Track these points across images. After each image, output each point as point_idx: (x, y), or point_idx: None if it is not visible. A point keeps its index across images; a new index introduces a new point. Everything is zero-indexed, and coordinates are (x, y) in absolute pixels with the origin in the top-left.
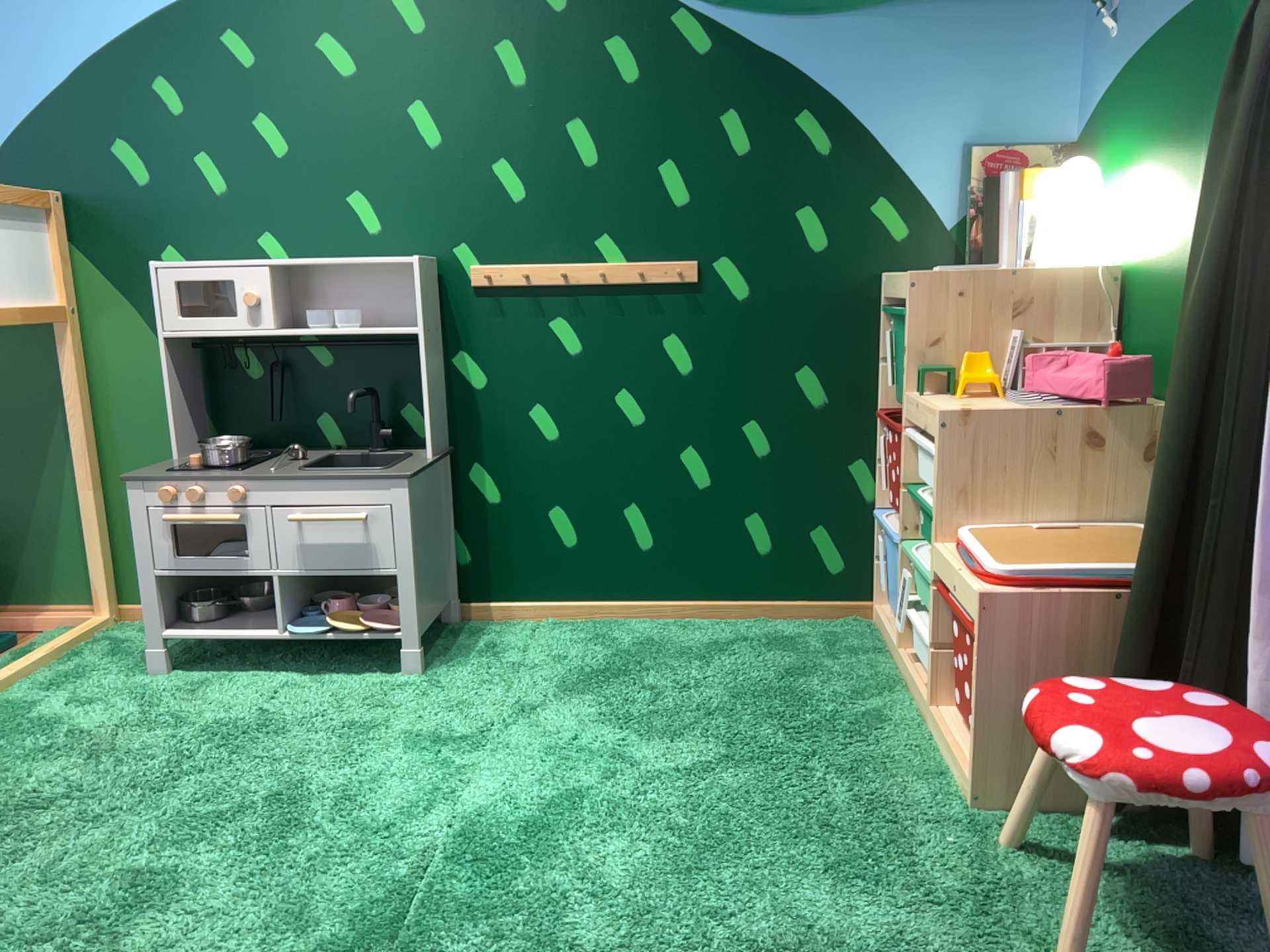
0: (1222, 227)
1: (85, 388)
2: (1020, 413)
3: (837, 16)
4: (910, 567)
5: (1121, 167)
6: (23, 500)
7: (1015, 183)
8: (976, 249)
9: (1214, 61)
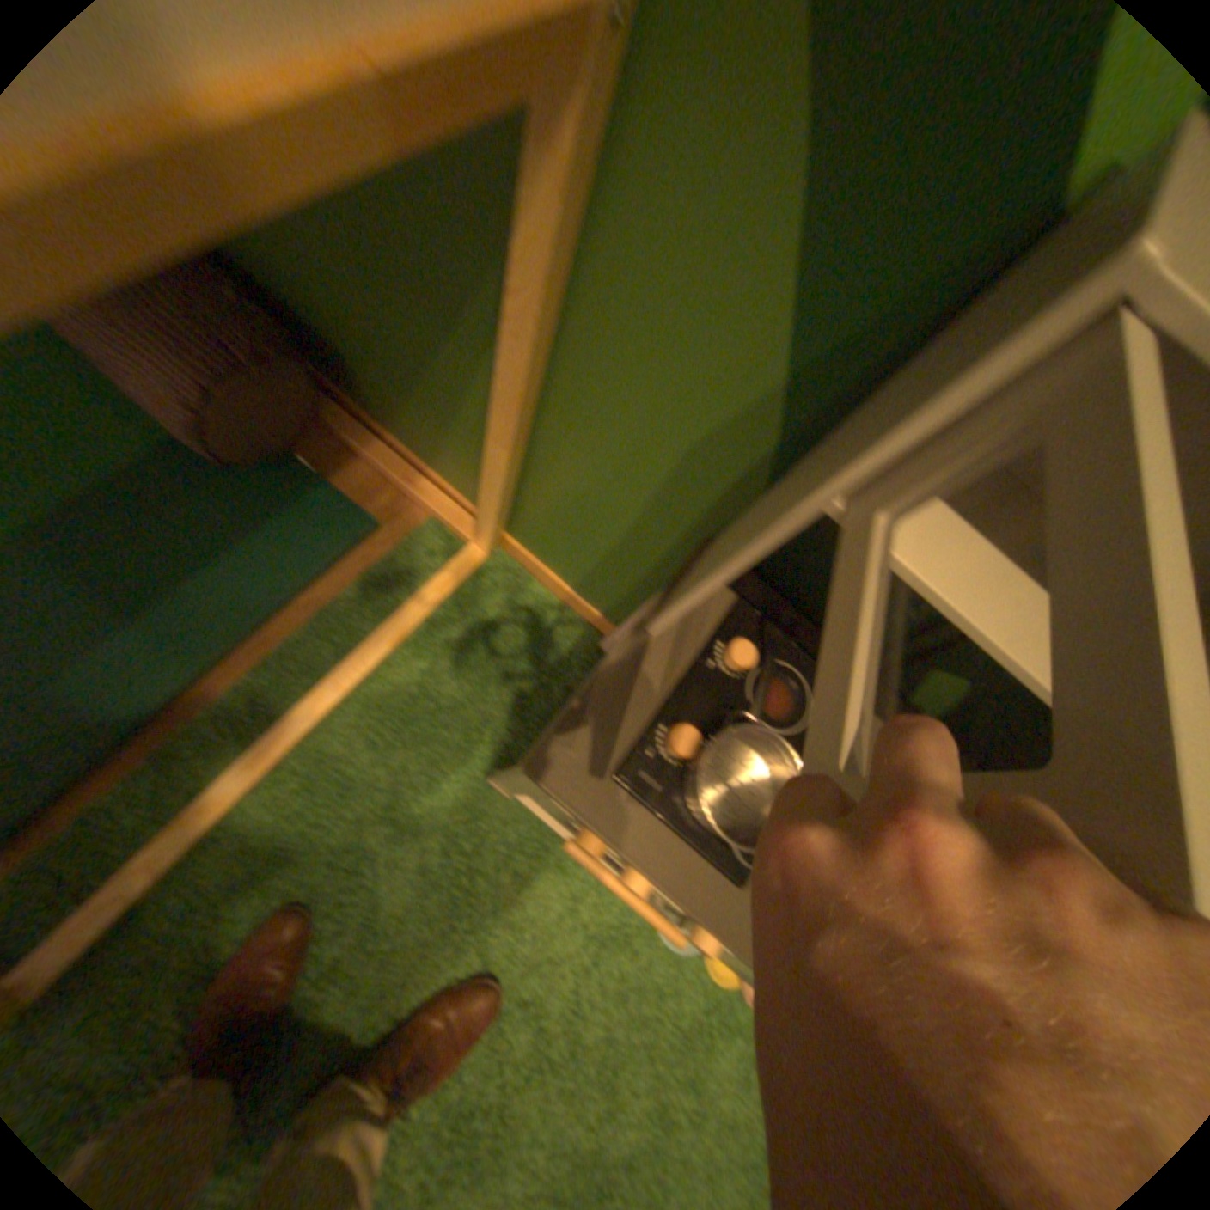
0: None
1: (539, 299)
2: None
3: None
4: None
5: None
6: (400, 344)
7: None
8: None
9: None
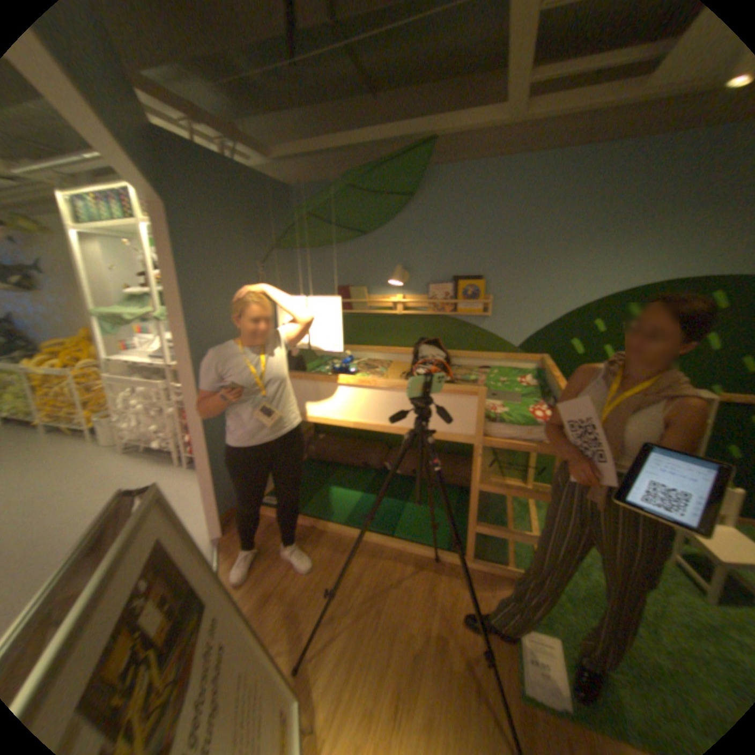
0: None
1: None
2: None
3: None
4: None
5: None
6: None
7: None
8: None
9: None
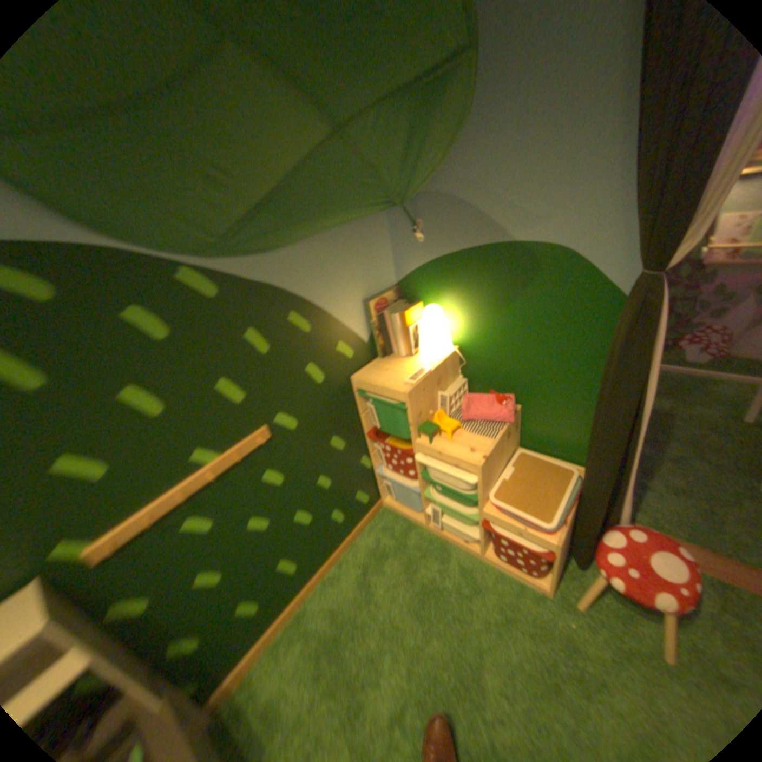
0: (623, 383)
1: None
2: (494, 446)
3: (289, 247)
4: (425, 499)
5: (437, 302)
6: None
7: (396, 318)
8: (381, 348)
9: (514, 272)
